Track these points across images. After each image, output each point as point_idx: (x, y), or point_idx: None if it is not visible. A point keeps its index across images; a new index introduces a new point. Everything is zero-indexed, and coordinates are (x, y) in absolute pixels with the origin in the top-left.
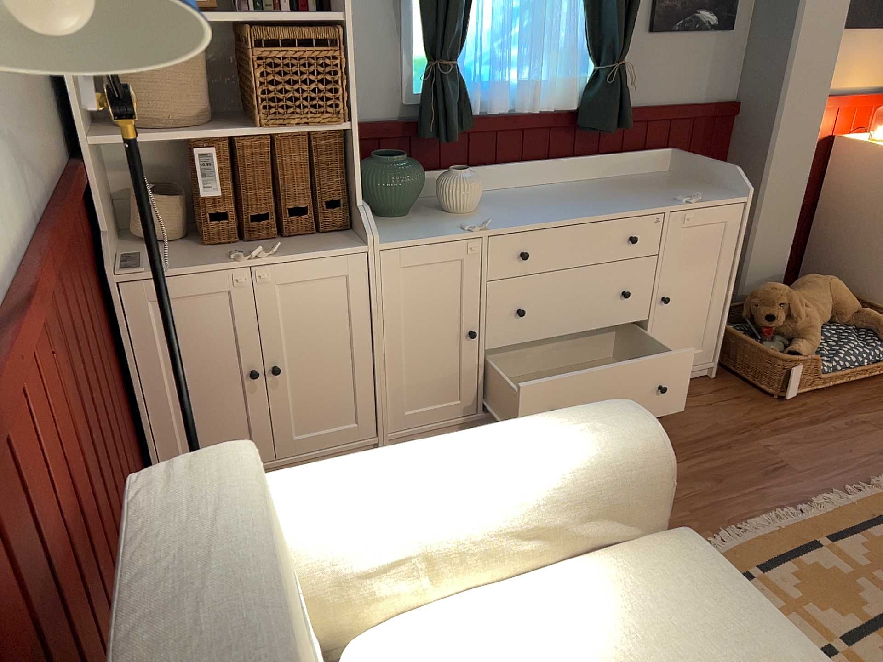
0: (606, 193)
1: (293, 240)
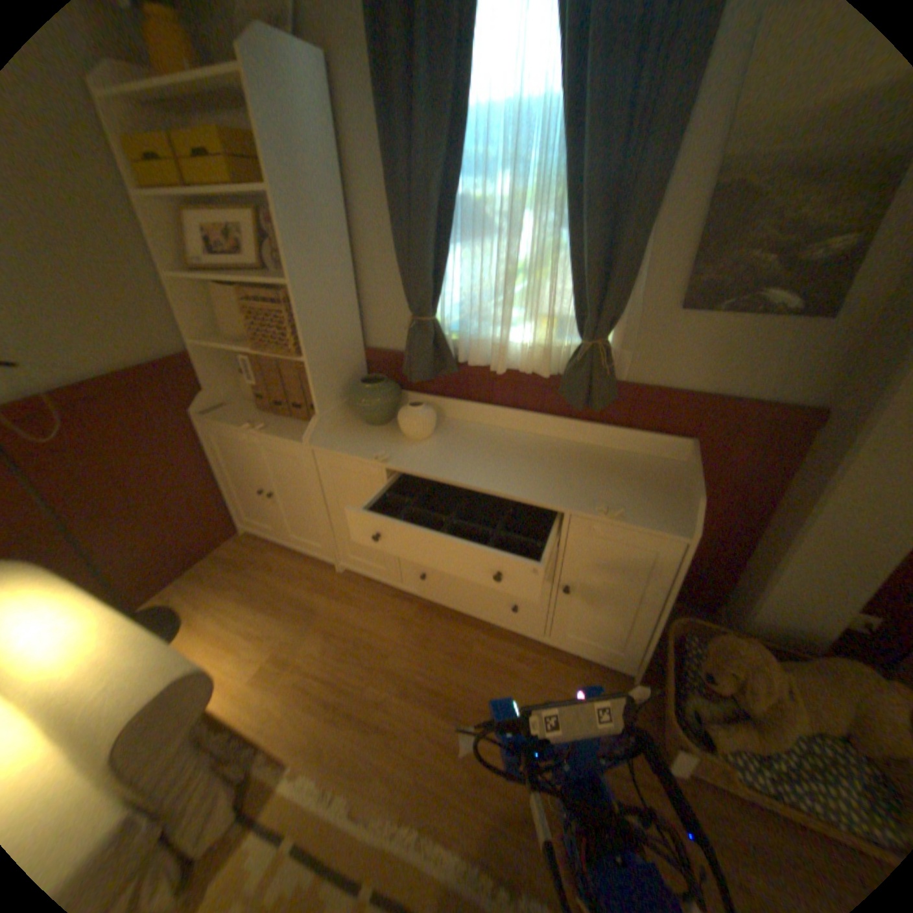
0: (553, 464)
1: (293, 422)
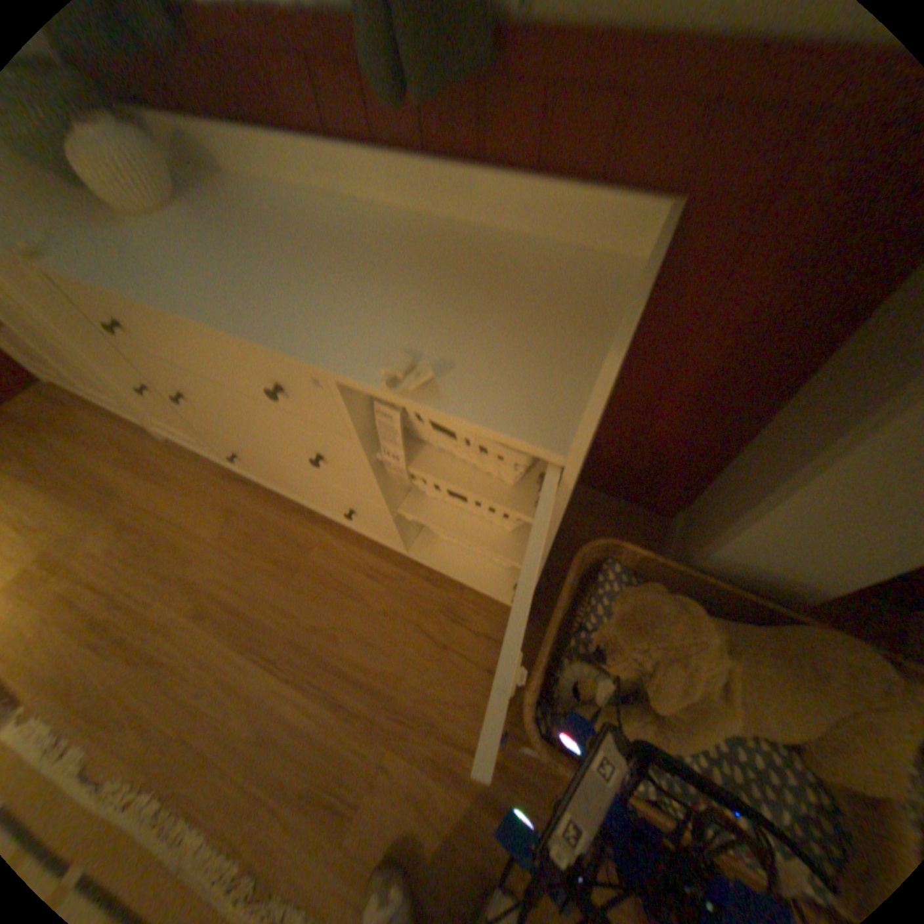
0: (362, 266)
1: None
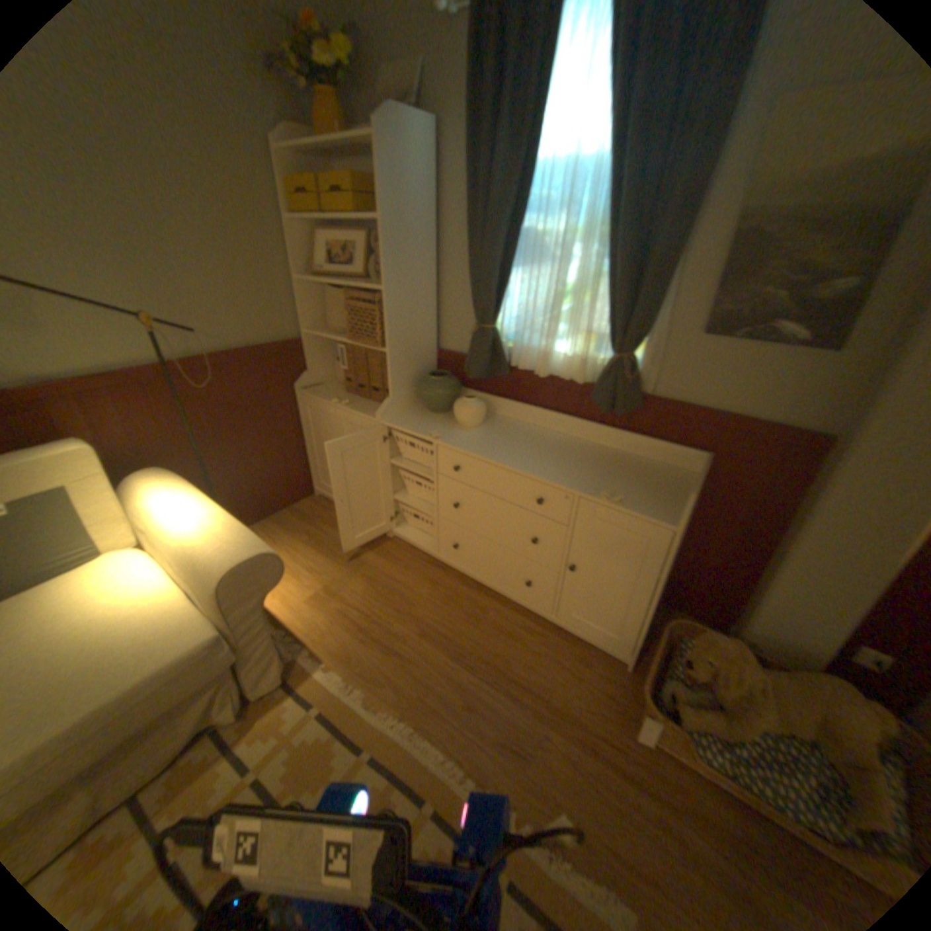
0: (577, 460)
1: (371, 404)
